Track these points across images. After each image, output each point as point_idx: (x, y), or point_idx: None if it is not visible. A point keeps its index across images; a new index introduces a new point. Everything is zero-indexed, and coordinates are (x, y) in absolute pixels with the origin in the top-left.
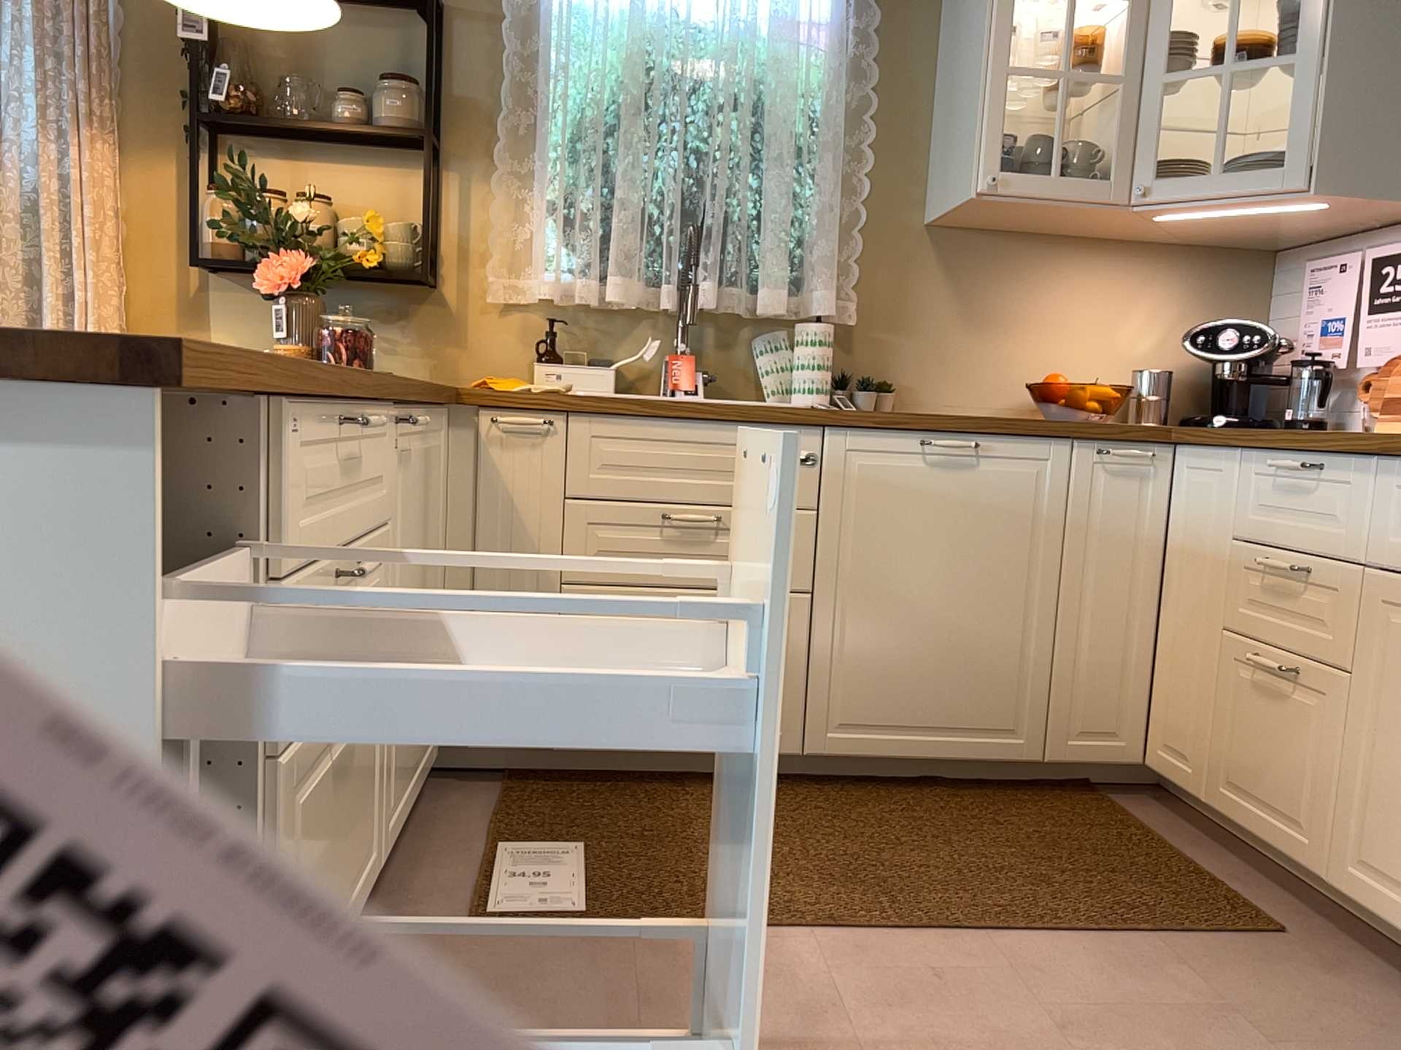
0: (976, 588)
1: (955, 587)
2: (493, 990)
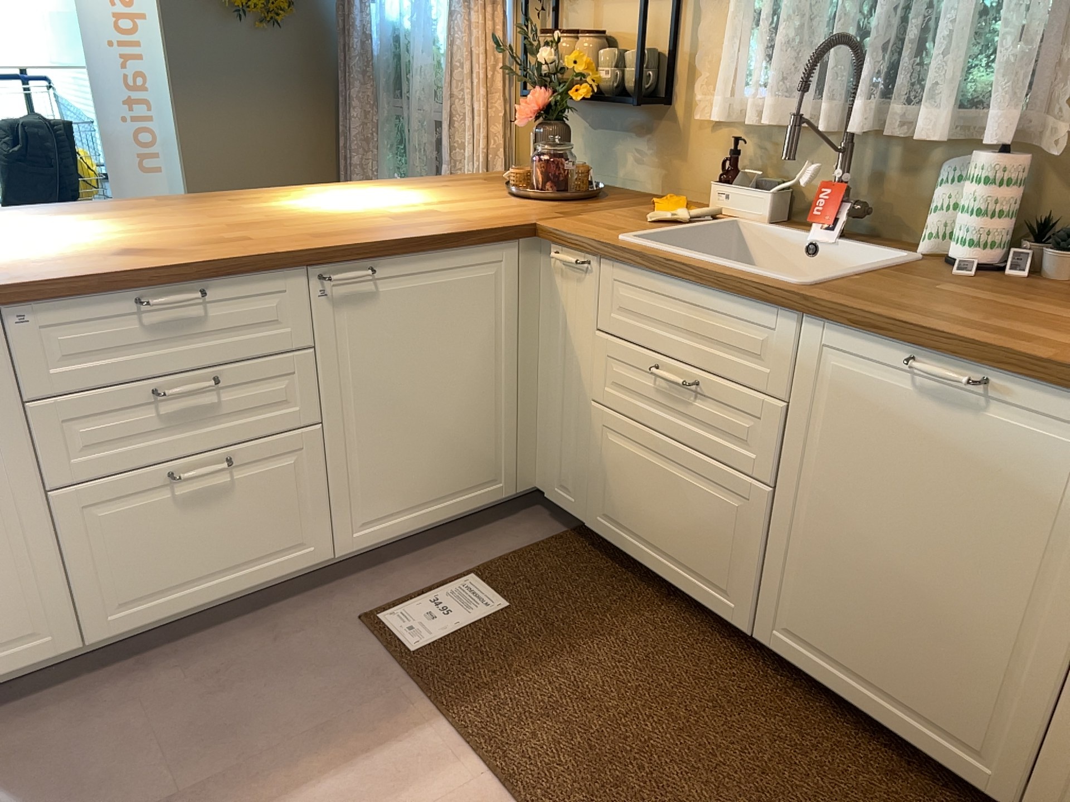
0: (954, 563)
1: (926, 550)
2: (302, 662)
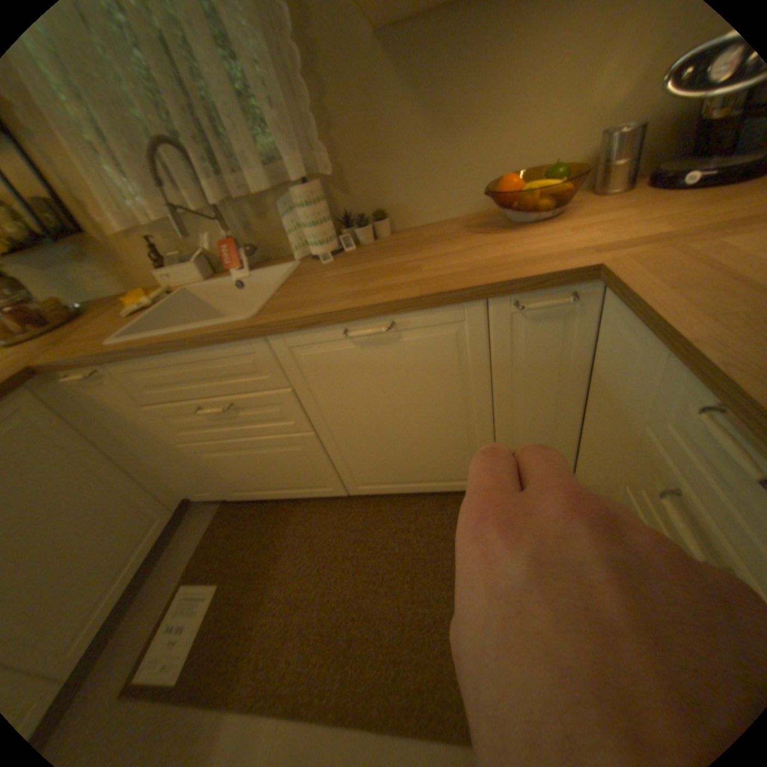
0: (424, 415)
1: (408, 417)
2: None
